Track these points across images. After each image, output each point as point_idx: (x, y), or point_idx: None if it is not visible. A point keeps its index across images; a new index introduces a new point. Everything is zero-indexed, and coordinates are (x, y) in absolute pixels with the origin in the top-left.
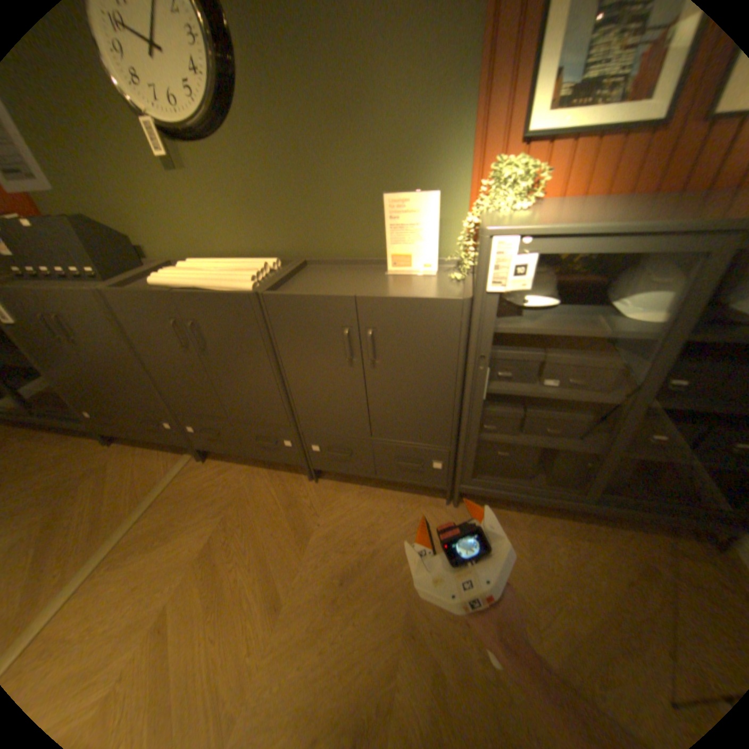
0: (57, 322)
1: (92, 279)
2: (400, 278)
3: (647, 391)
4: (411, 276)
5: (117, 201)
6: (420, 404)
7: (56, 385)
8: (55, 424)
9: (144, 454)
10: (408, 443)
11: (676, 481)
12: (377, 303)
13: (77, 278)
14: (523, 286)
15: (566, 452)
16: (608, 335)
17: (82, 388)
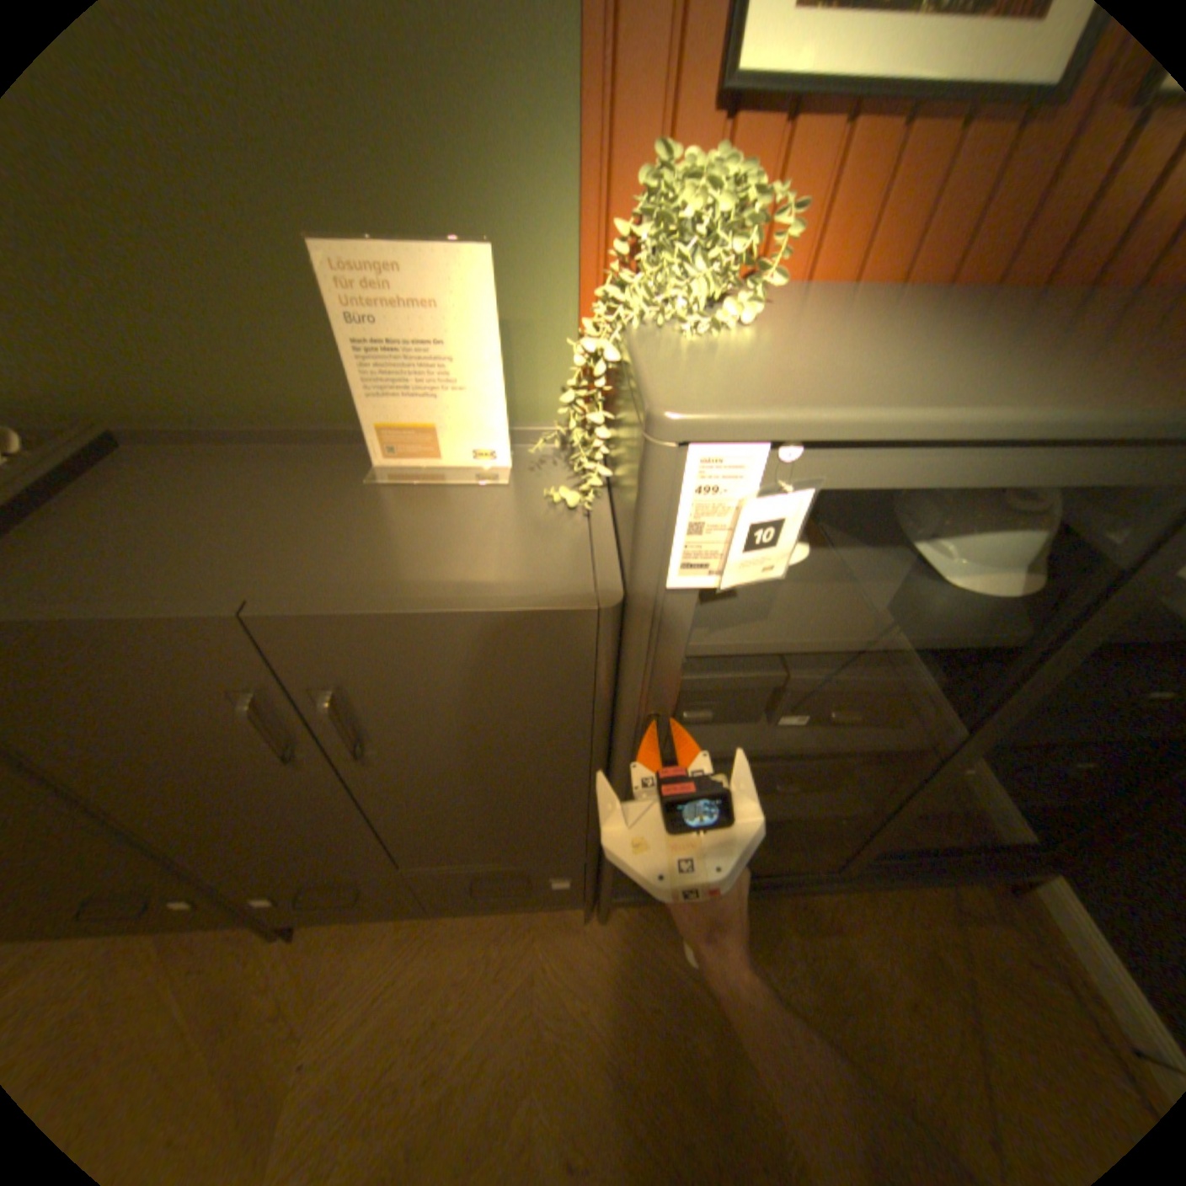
0: None
1: None
2: (410, 488)
3: (985, 738)
4: (441, 484)
5: None
6: (505, 809)
7: None
8: None
9: None
10: (489, 866)
11: (967, 813)
12: (322, 628)
13: None
14: (764, 572)
15: (807, 814)
16: (931, 643)
17: None
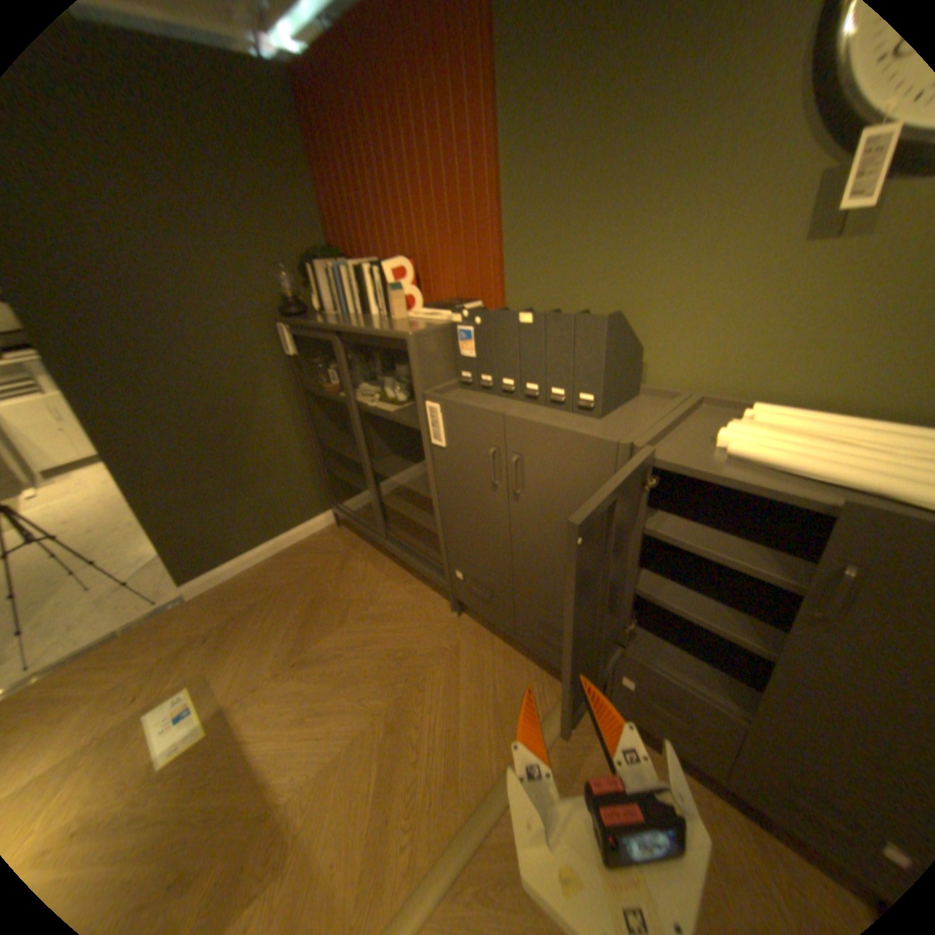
0: (516, 465)
1: (586, 411)
2: None
3: None
4: None
5: (650, 292)
6: None
7: (447, 529)
8: (411, 561)
9: (508, 653)
10: None
11: None
12: None
13: (558, 405)
14: None
15: None
16: None
17: (481, 548)
